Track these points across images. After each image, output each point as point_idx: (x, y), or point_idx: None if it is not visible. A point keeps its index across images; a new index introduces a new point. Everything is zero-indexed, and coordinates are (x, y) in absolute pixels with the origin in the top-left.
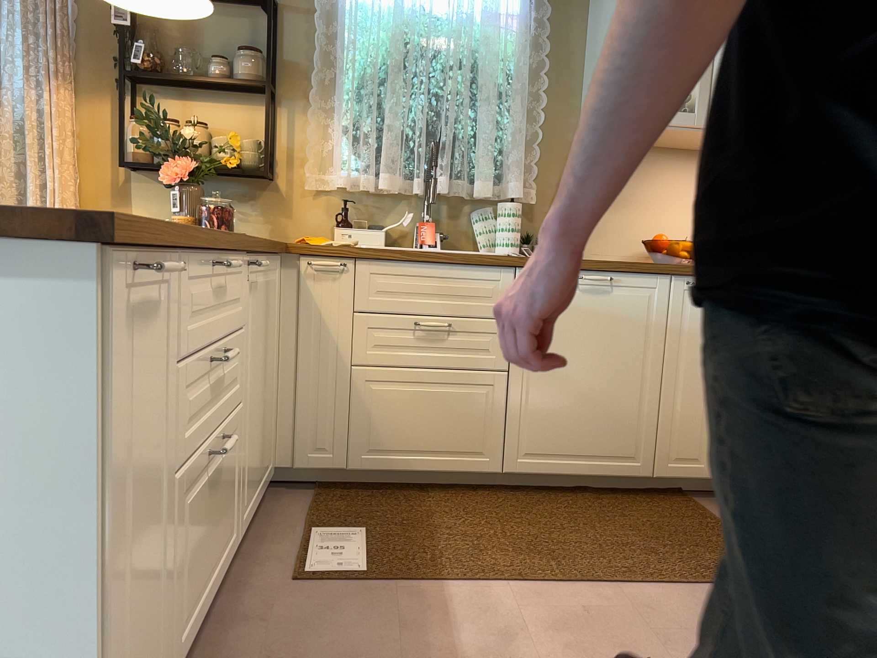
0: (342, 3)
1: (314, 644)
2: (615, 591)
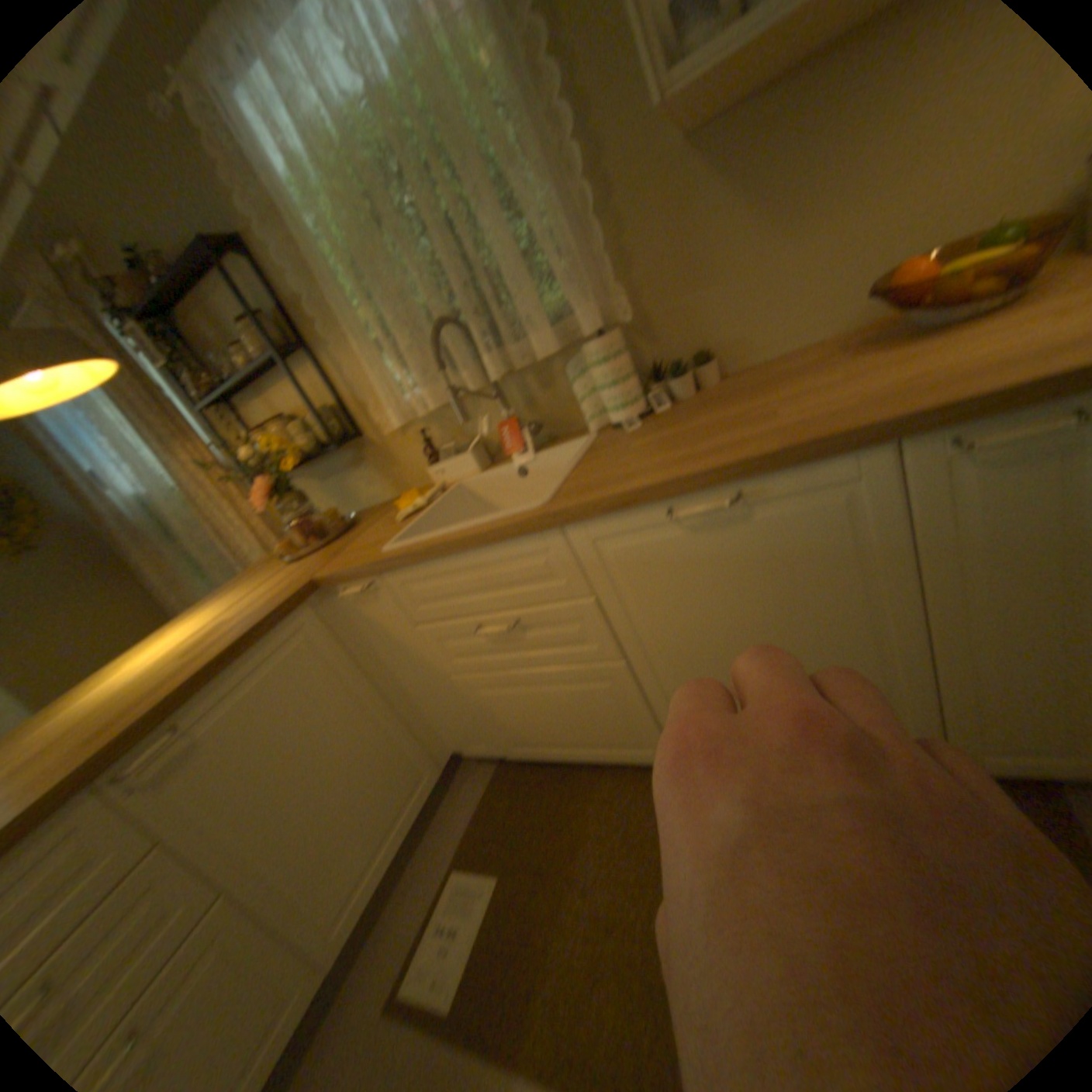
0: (268, 185)
1: None
2: None
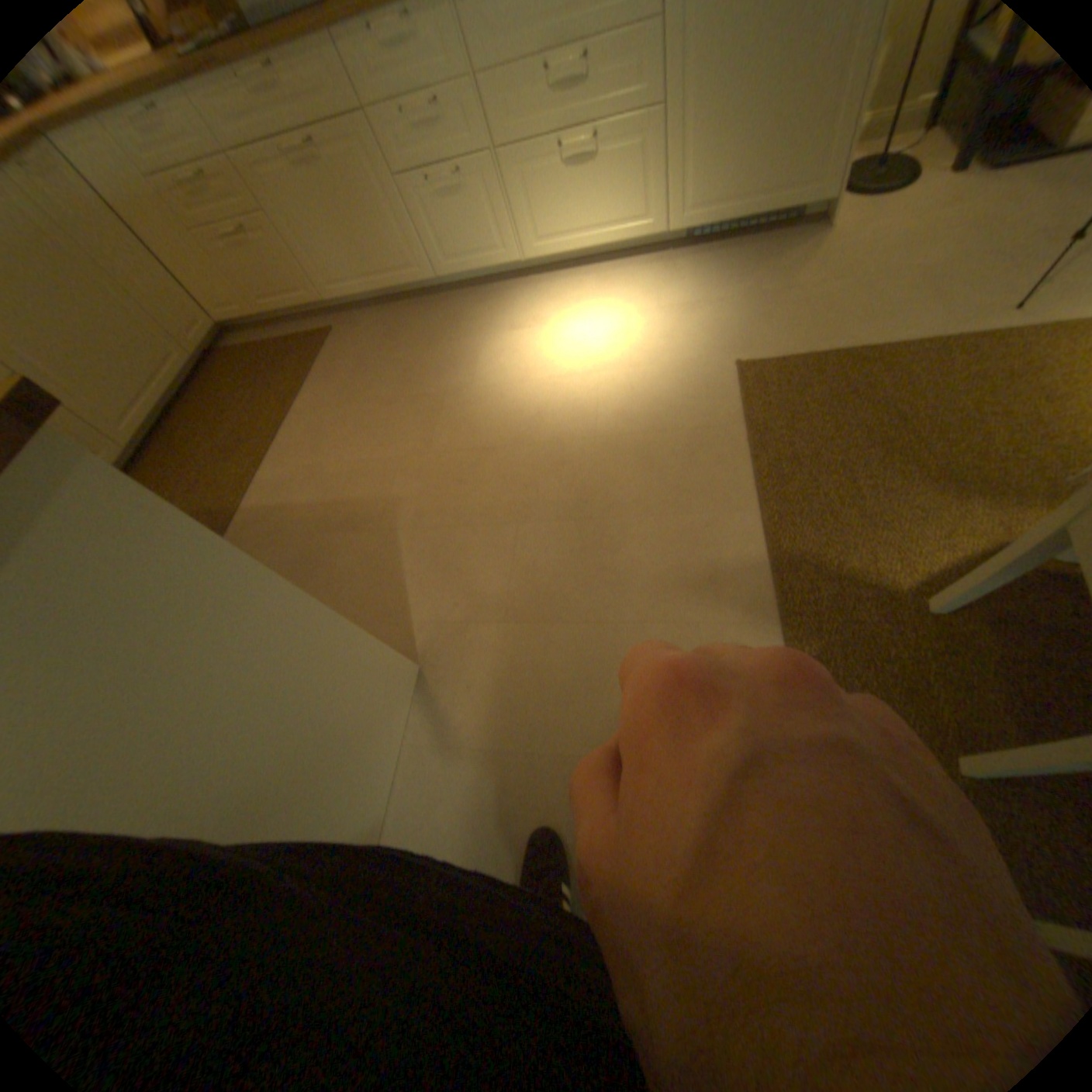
0: None
1: None
2: (292, 414)
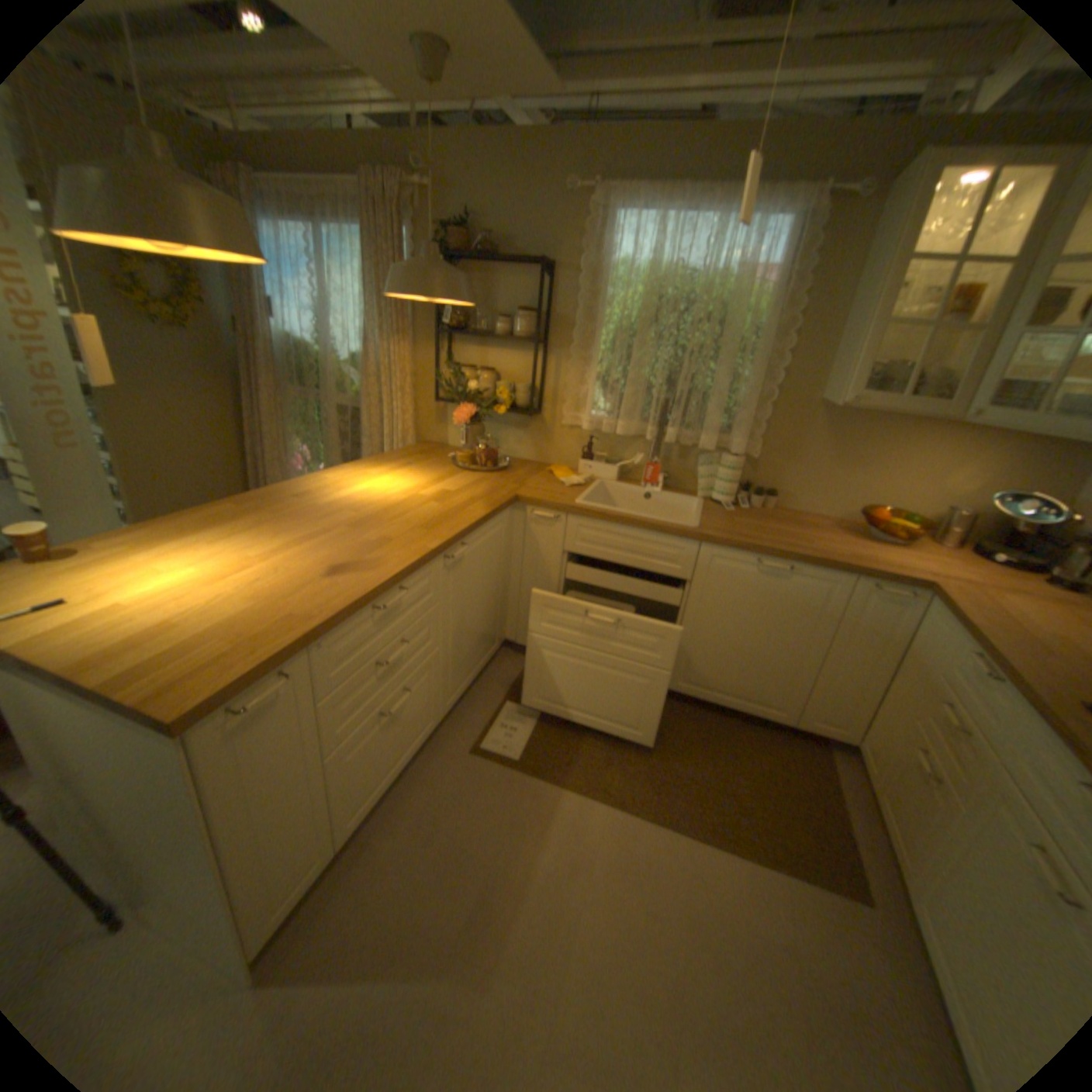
0: (605, 261)
1: (455, 820)
2: (690, 847)
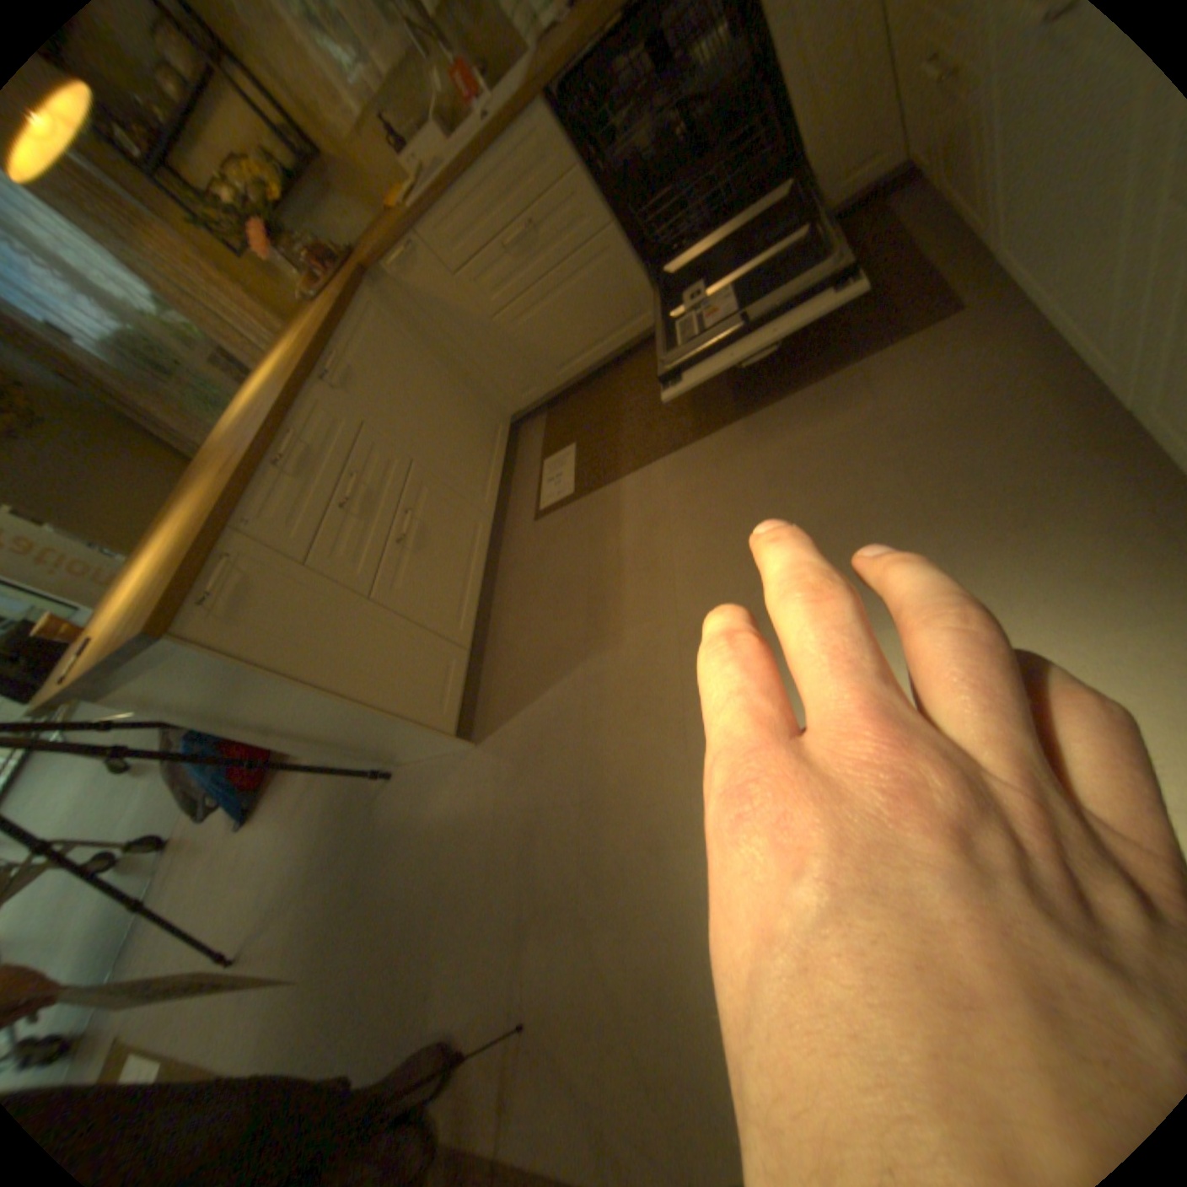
0: None
1: (549, 568)
2: (752, 420)
